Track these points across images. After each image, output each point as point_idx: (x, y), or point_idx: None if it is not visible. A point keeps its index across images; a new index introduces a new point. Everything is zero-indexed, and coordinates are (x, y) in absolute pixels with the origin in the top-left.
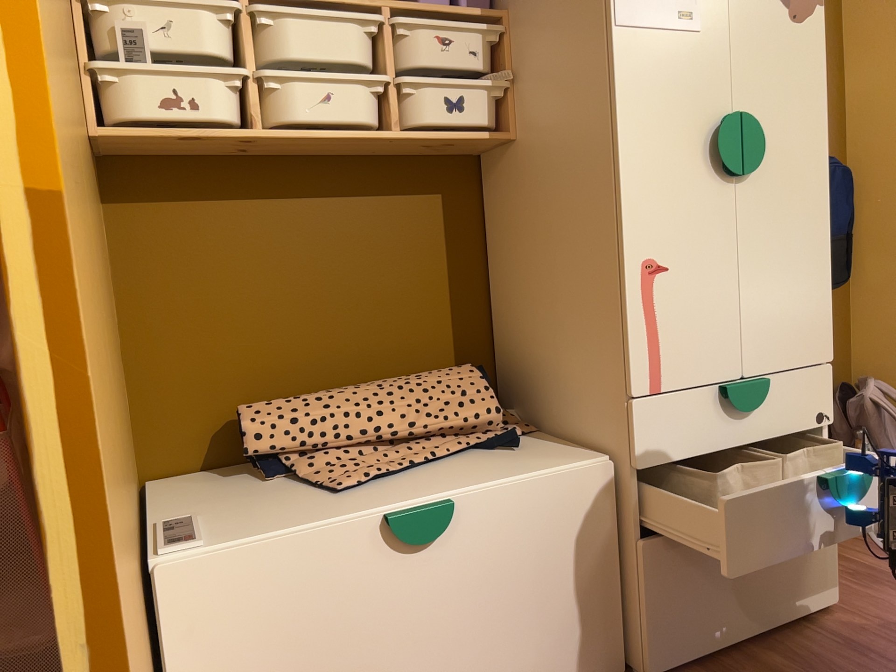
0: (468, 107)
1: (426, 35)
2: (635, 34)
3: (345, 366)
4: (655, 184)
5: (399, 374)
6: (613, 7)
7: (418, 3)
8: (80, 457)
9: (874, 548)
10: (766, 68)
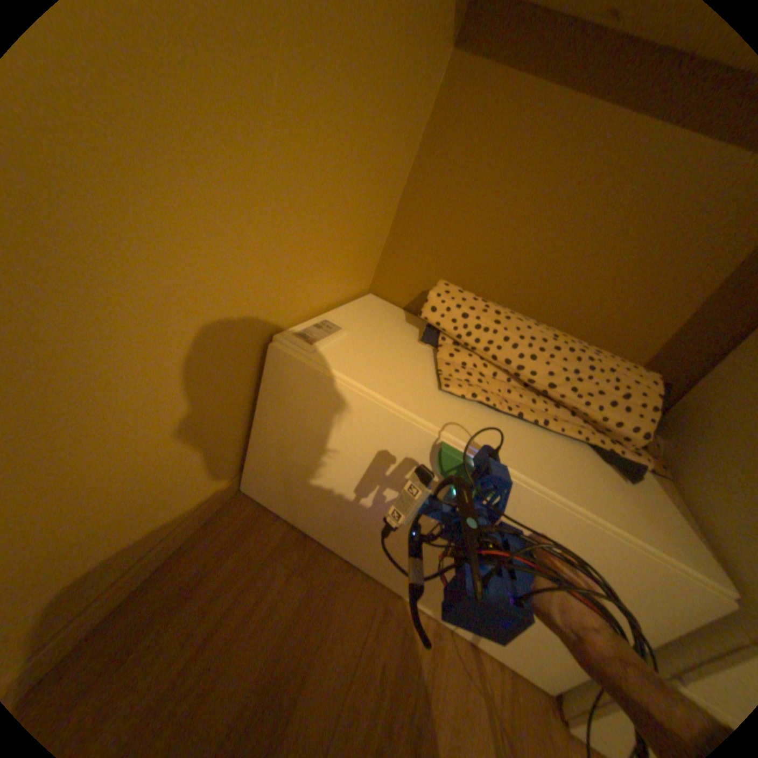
0: None
1: None
2: None
3: (546, 301)
4: None
5: (586, 337)
6: None
7: None
8: None
9: None
10: None
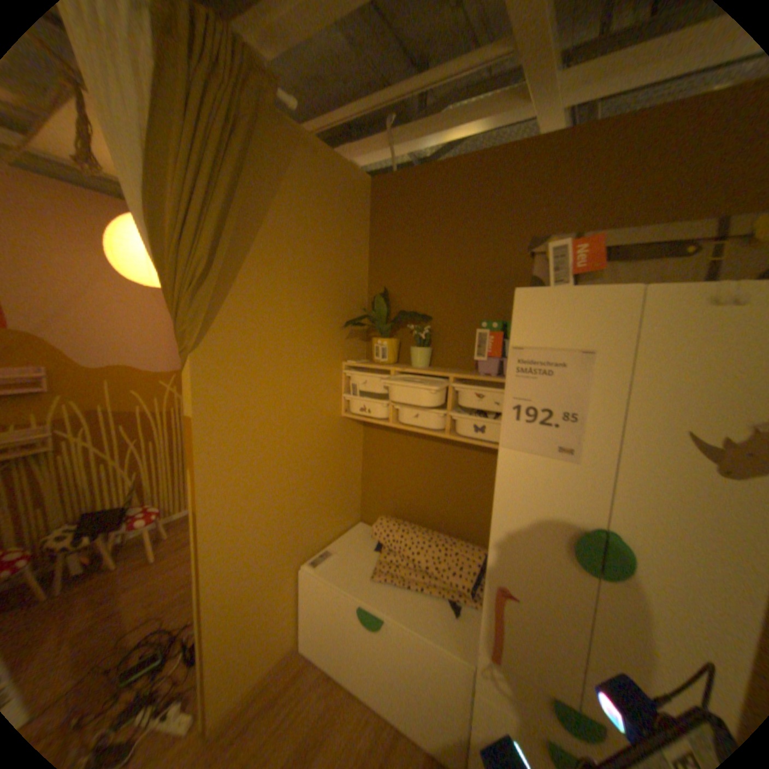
0: (490, 430)
1: (469, 392)
2: (516, 453)
3: (435, 517)
4: (518, 546)
5: (459, 533)
6: (503, 434)
7: (469, 375)
8: (203, 565)
9: None
10: (666, 506)
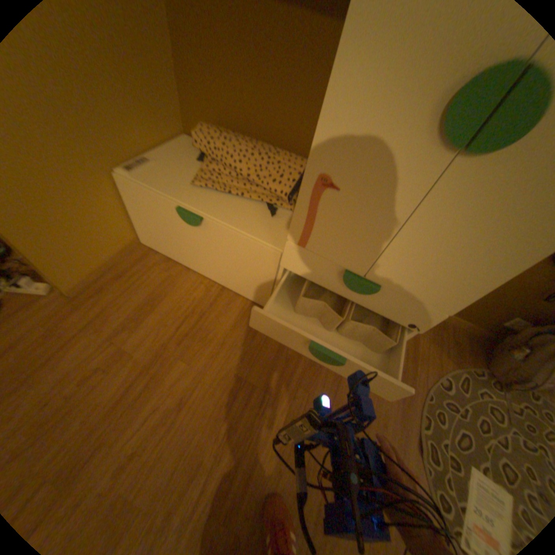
0: None
1: None
2: None
3: (260, 127)
4: (358, 114)
5: (283, 145)
6: None
7: None
8: None
9: (433, 376)
10: None
